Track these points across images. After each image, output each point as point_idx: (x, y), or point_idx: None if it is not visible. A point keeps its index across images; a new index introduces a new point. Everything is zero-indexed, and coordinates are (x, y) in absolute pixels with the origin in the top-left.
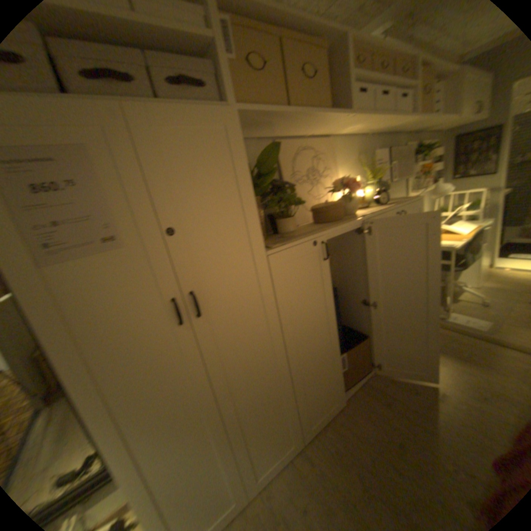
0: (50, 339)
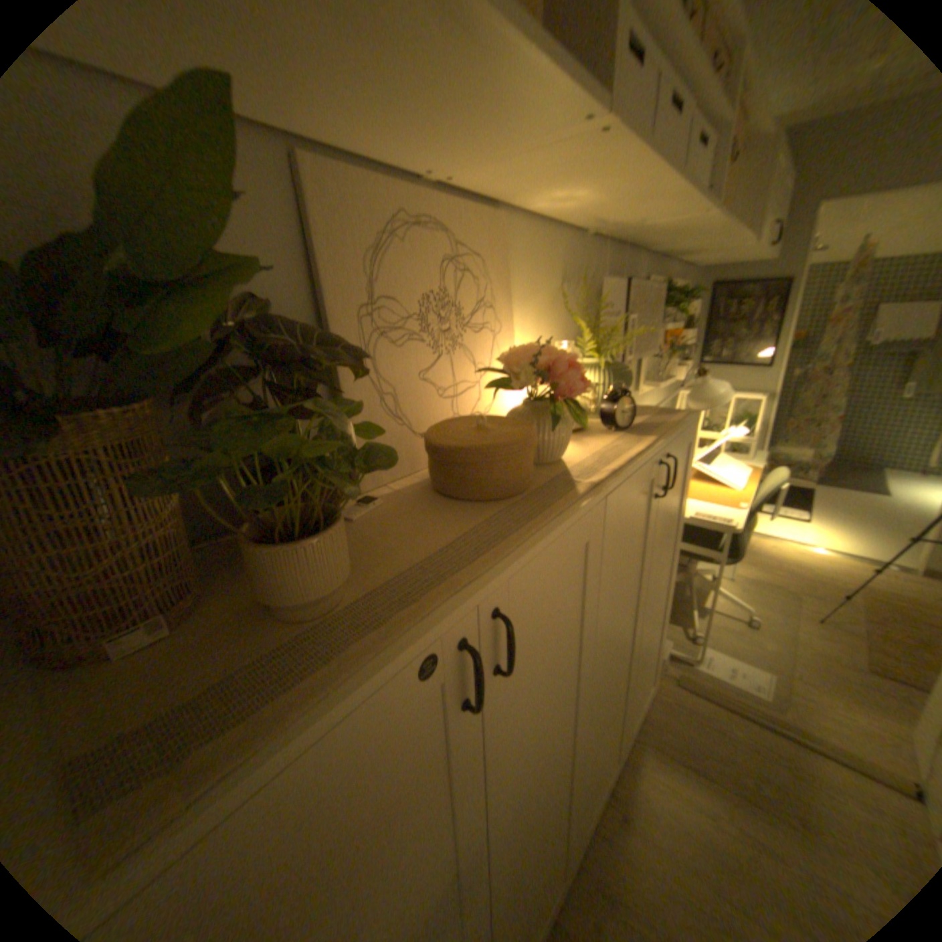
0: None
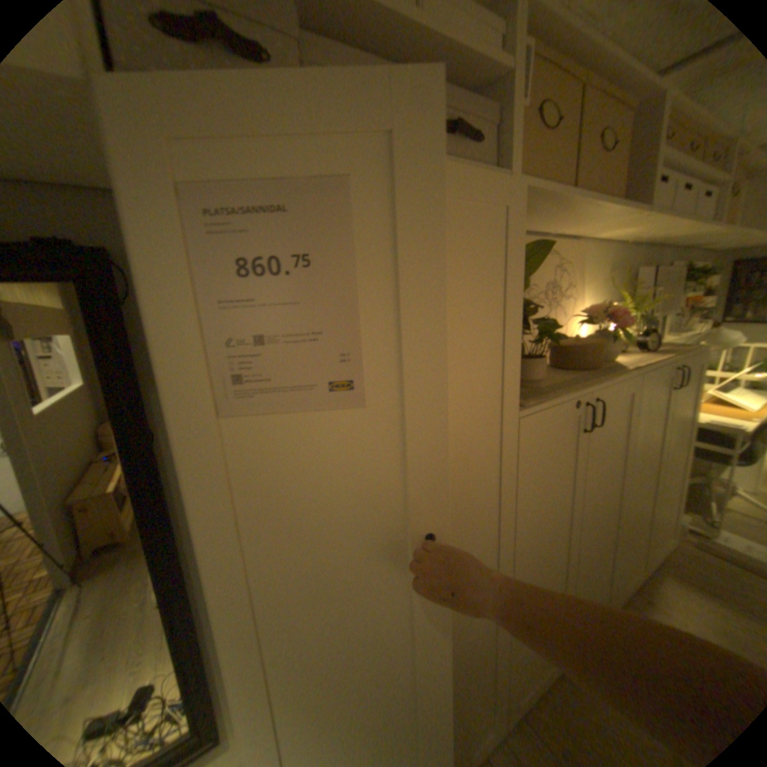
0: (214, 535)
